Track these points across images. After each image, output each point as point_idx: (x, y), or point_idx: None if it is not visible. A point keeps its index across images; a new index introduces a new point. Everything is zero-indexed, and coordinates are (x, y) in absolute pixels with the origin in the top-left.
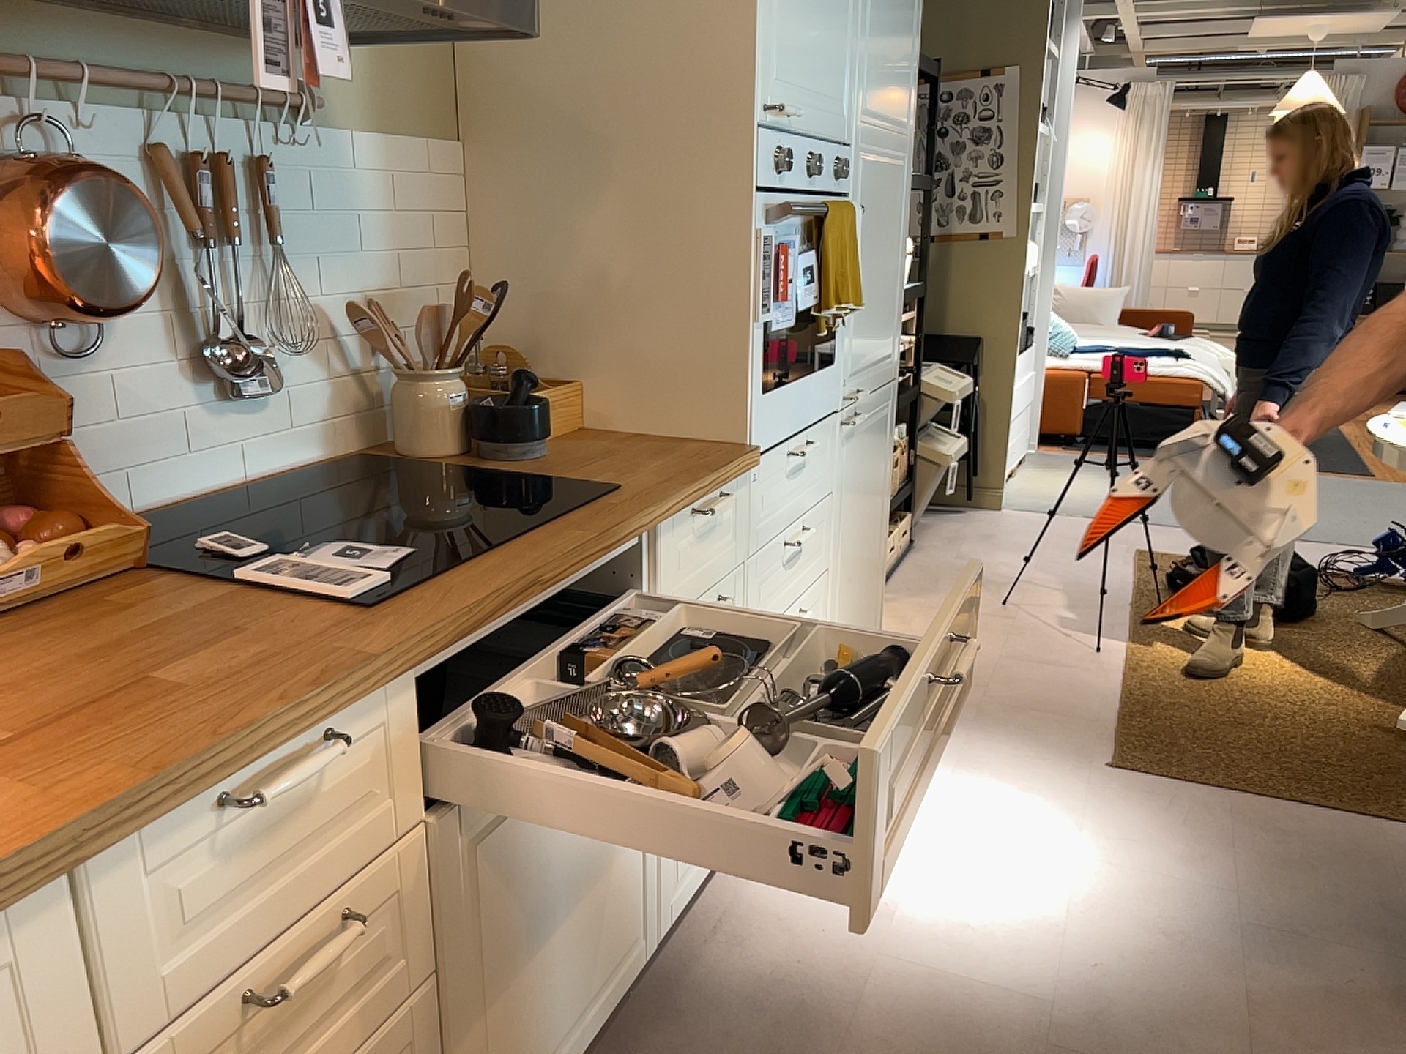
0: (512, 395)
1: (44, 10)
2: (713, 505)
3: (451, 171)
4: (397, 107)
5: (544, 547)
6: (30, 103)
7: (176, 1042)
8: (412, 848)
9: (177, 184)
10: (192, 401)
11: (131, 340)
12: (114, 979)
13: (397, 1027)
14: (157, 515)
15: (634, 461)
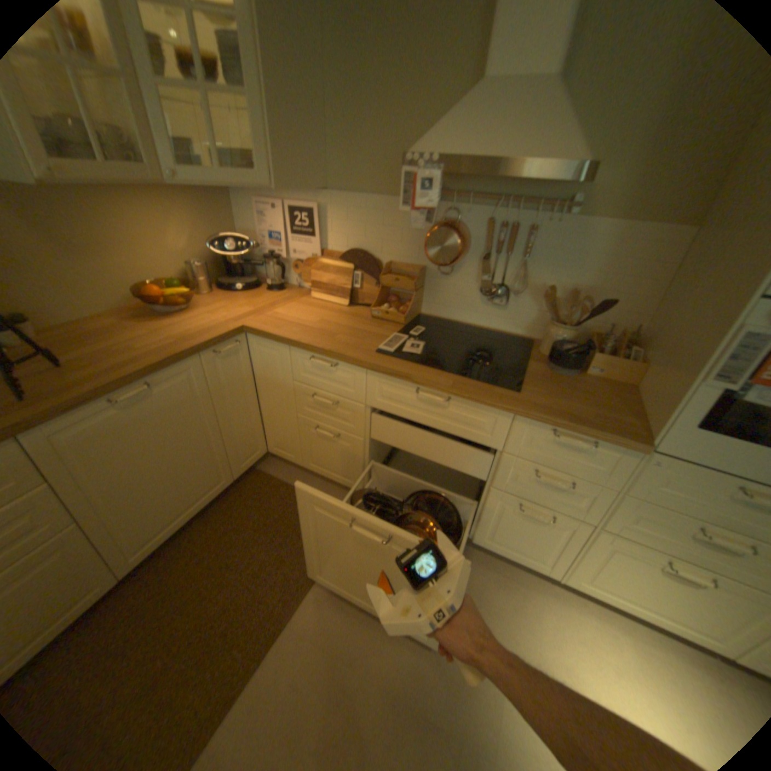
0: (583, 348)
1: (471, 176)
2: (567, 436)
3: (676, 240)
4: (646, 205)
5: (436, 376)
6: (455, 204)
7: (306, 388)
8: (362, 408)
9: (489, 231)
10: (479, 297)
11: (464, 274)
12: (296, 368)
13: (353, 438)
14: (456, 323)
15: (576, 399)
